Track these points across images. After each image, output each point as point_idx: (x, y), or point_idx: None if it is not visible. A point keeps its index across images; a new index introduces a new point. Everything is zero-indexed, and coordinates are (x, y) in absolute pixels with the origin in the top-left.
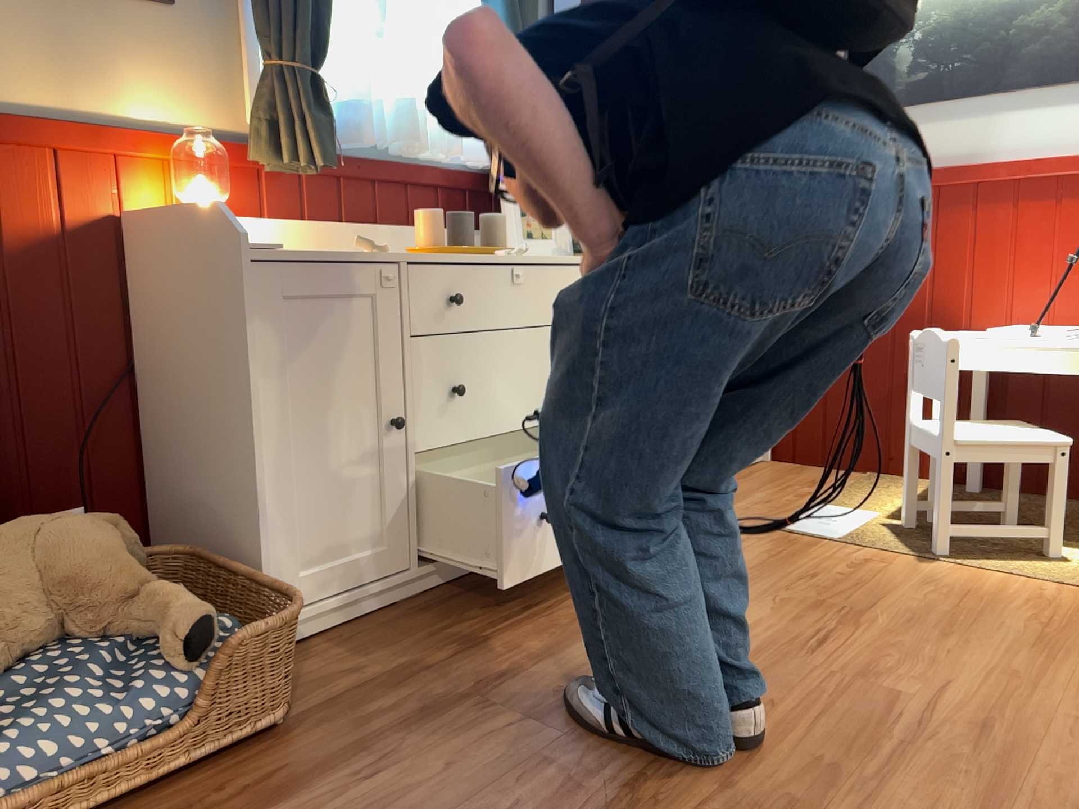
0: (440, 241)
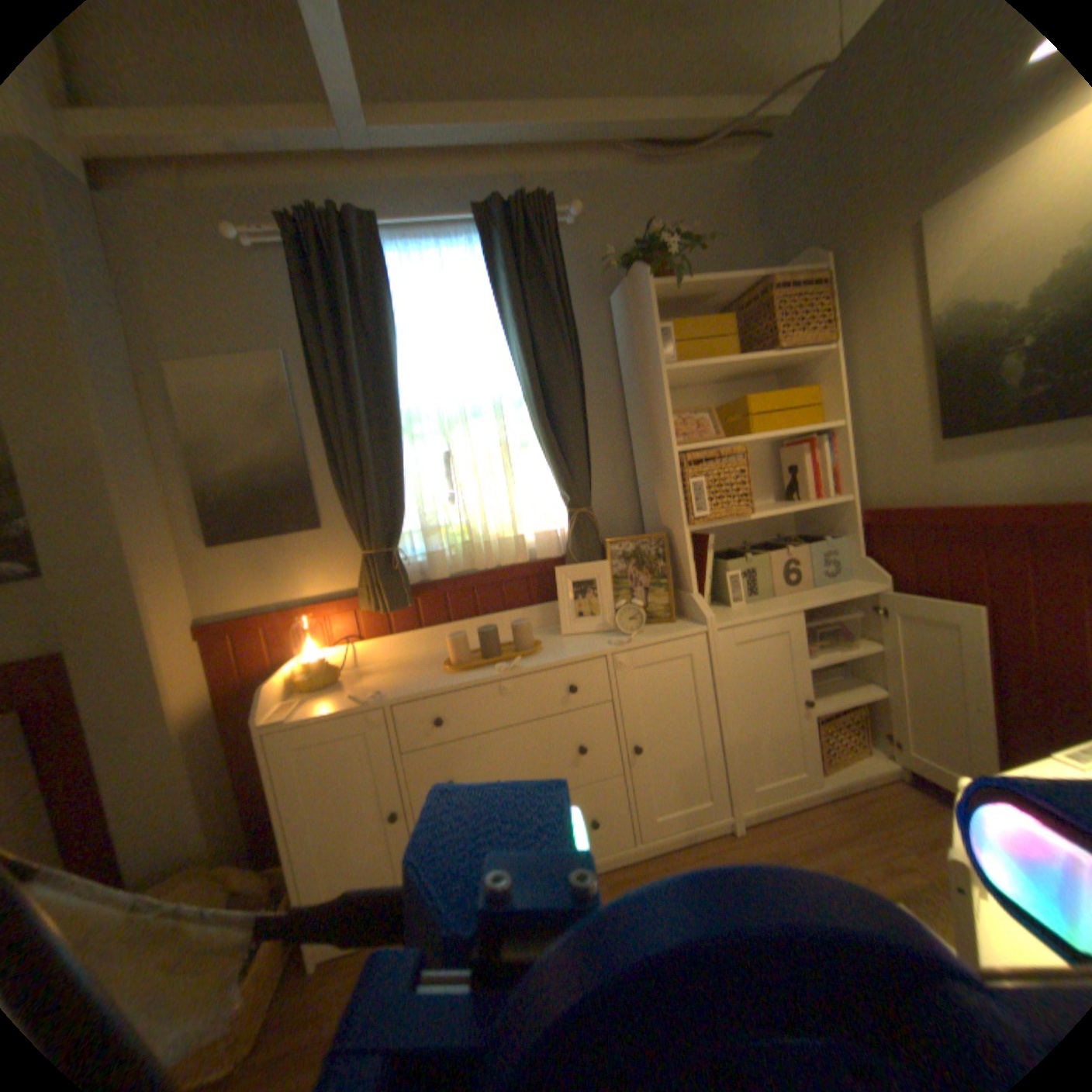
0: (463, 656)
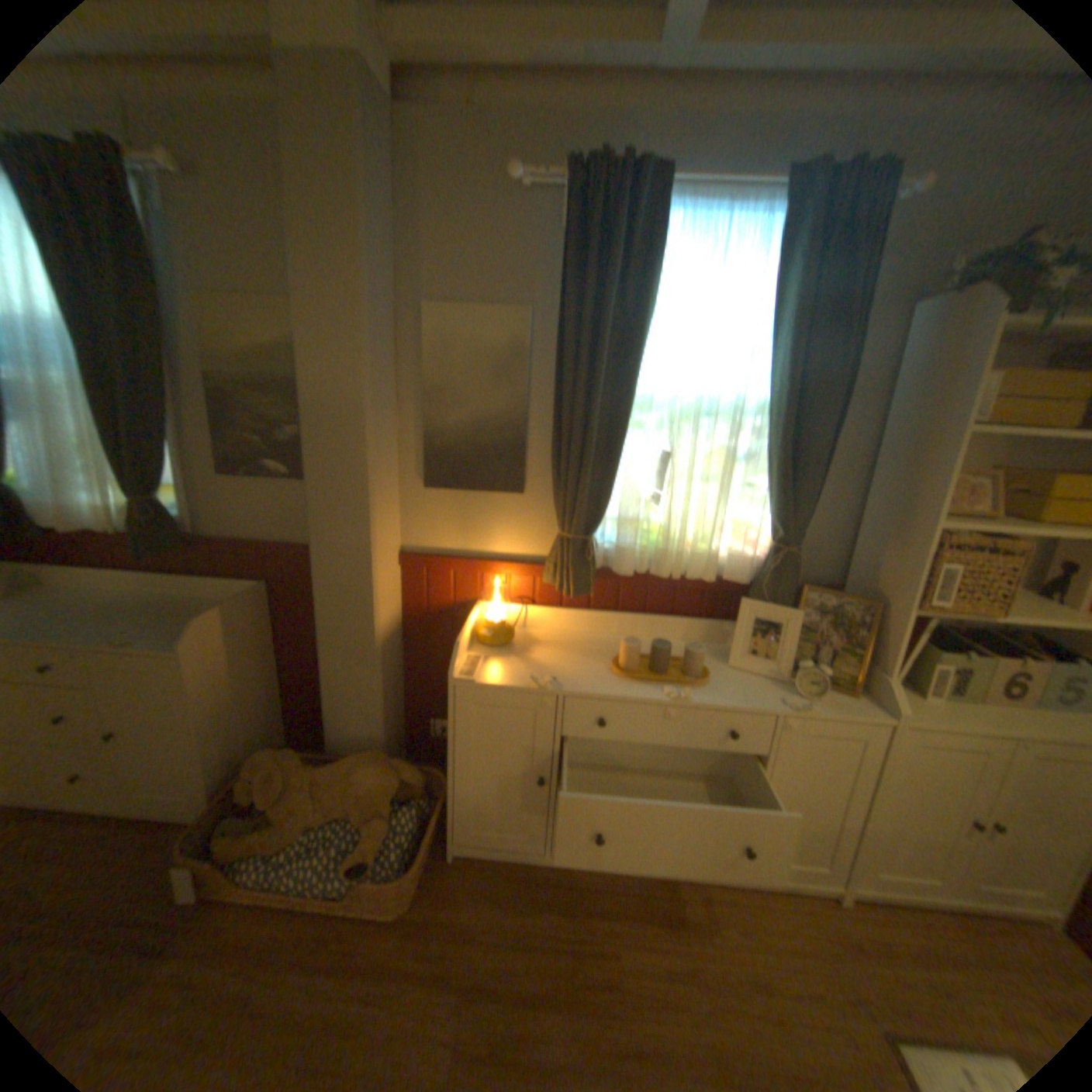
0: (632, 664)
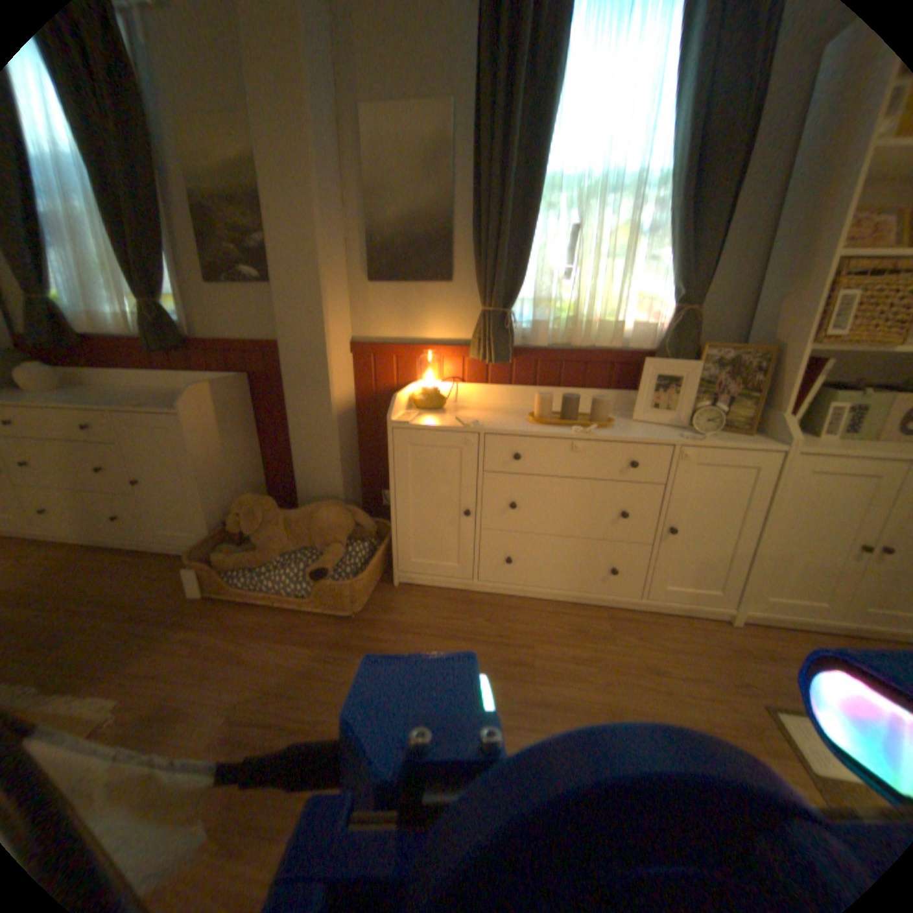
0: (545, 414)
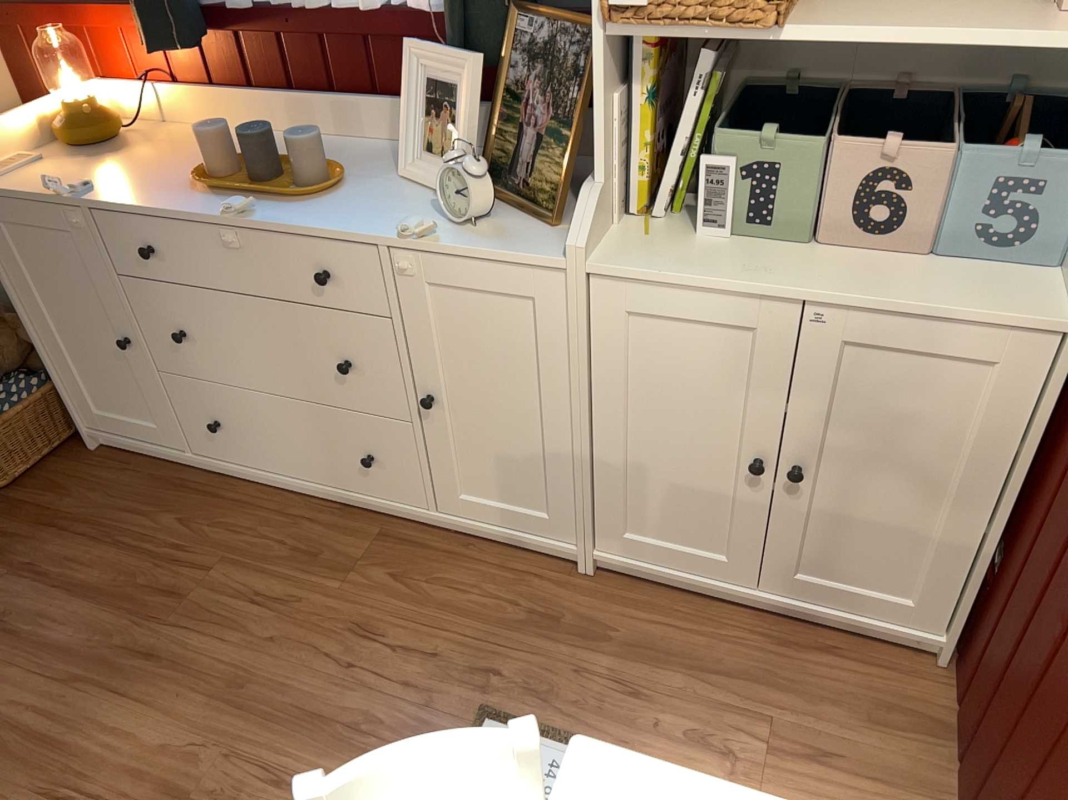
0: (227, 172)
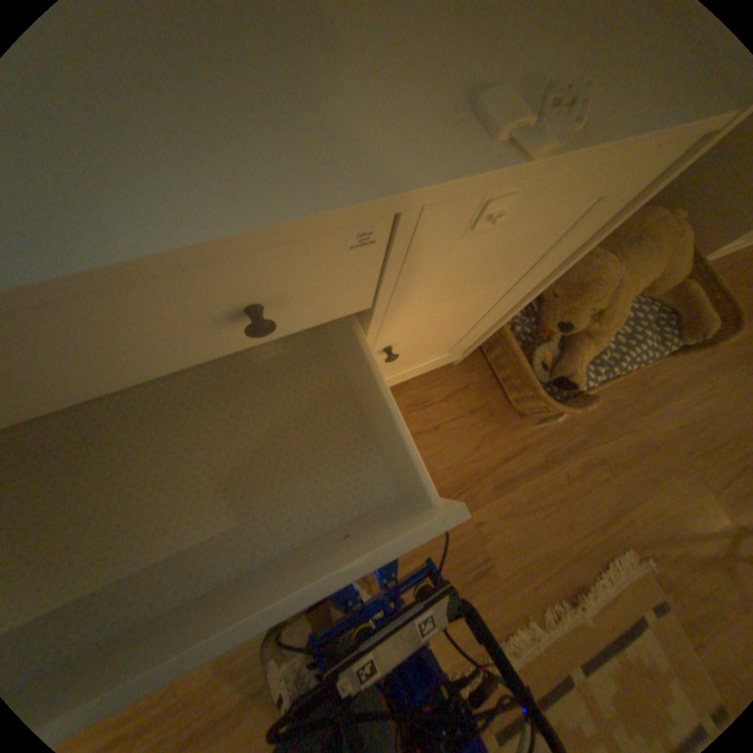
0: None
